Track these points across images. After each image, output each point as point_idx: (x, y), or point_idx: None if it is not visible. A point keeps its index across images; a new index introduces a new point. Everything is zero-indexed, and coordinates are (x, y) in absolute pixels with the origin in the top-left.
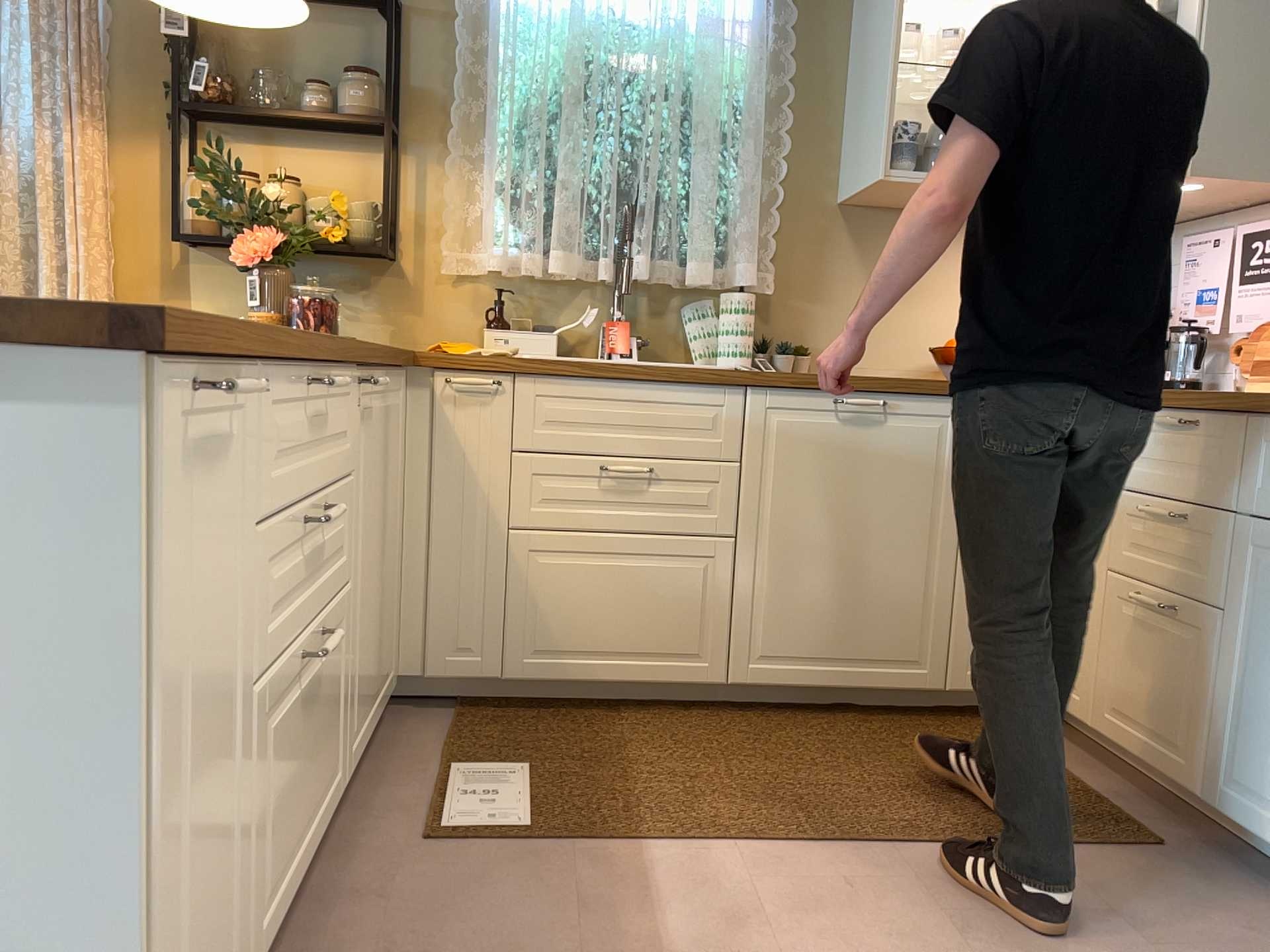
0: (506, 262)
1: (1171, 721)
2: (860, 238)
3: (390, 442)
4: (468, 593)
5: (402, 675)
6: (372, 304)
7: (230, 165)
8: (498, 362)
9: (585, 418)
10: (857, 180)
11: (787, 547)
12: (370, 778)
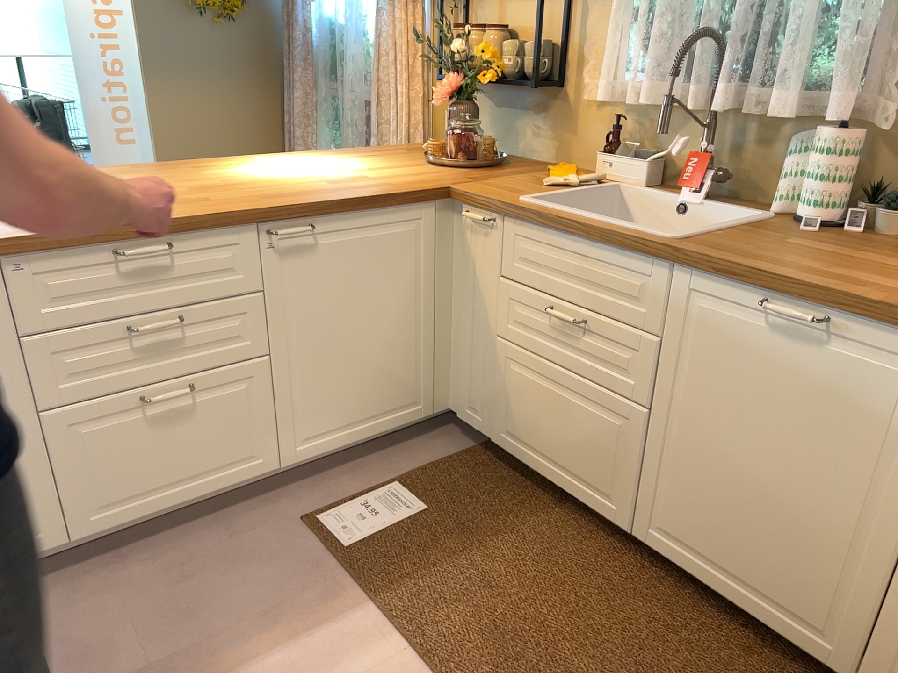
0: (627, 90)
1: None
2: None
3: (391, 258)
4: (477, 371)
5: (450, 408)
6: (545, 125)
7: (451, 25)
8: (492, 202)
9: (545, 261)
10: None
11: (692, 439)
12: (356, 466)
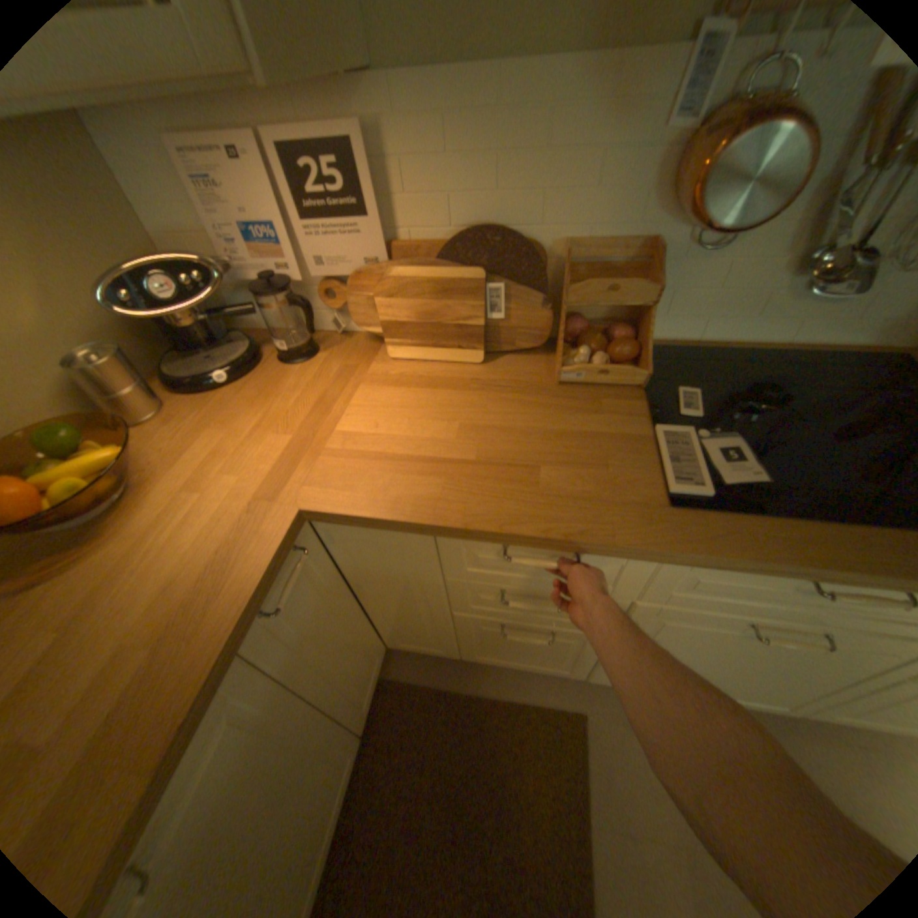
0: None
1: (552, 662)
2: None
3: None
4: None
5: None
6: None
7: None
8: None
9: None
10: None
11: None
12: None
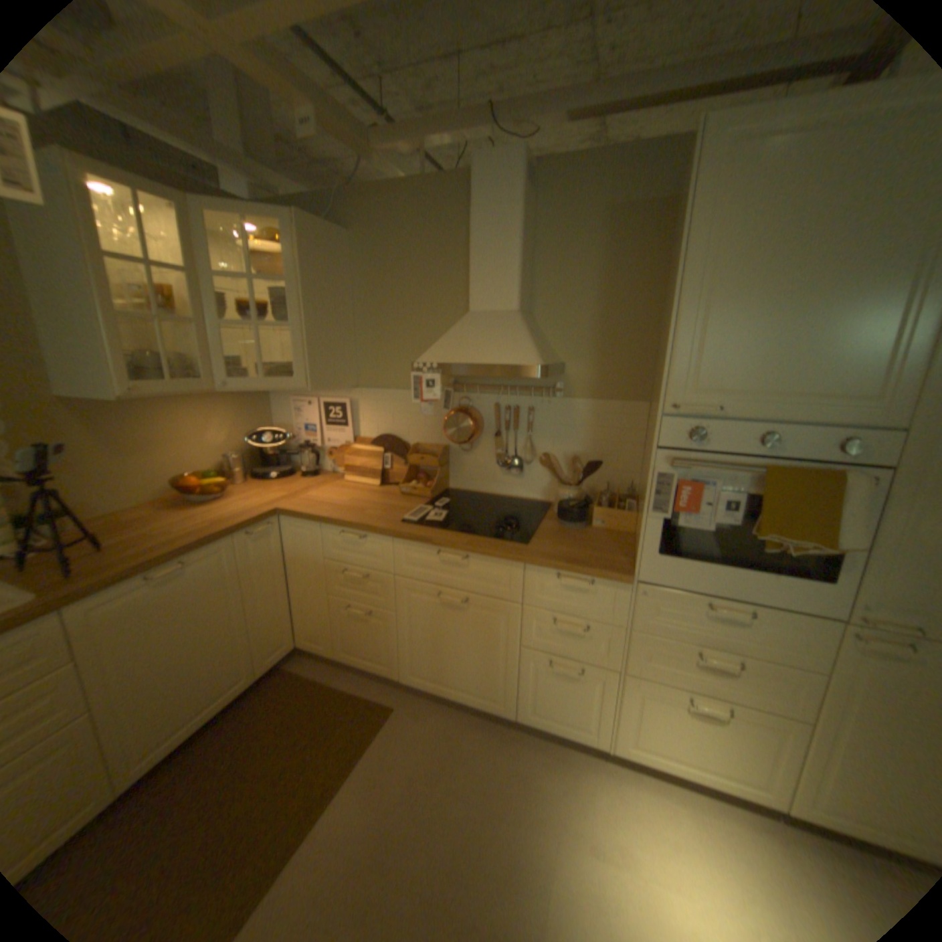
0: None
1: (377, 656)
2: (81, 421)
3: None
4: None
5: None
6: None
7: None
8: None
9: None
10: (72, 388)
11: (134, 690)
12: None
